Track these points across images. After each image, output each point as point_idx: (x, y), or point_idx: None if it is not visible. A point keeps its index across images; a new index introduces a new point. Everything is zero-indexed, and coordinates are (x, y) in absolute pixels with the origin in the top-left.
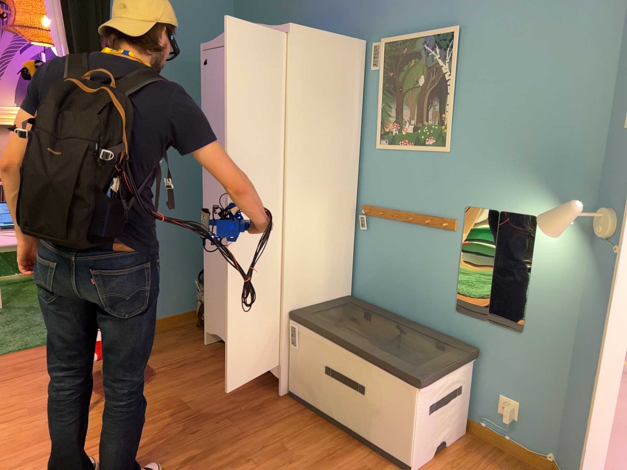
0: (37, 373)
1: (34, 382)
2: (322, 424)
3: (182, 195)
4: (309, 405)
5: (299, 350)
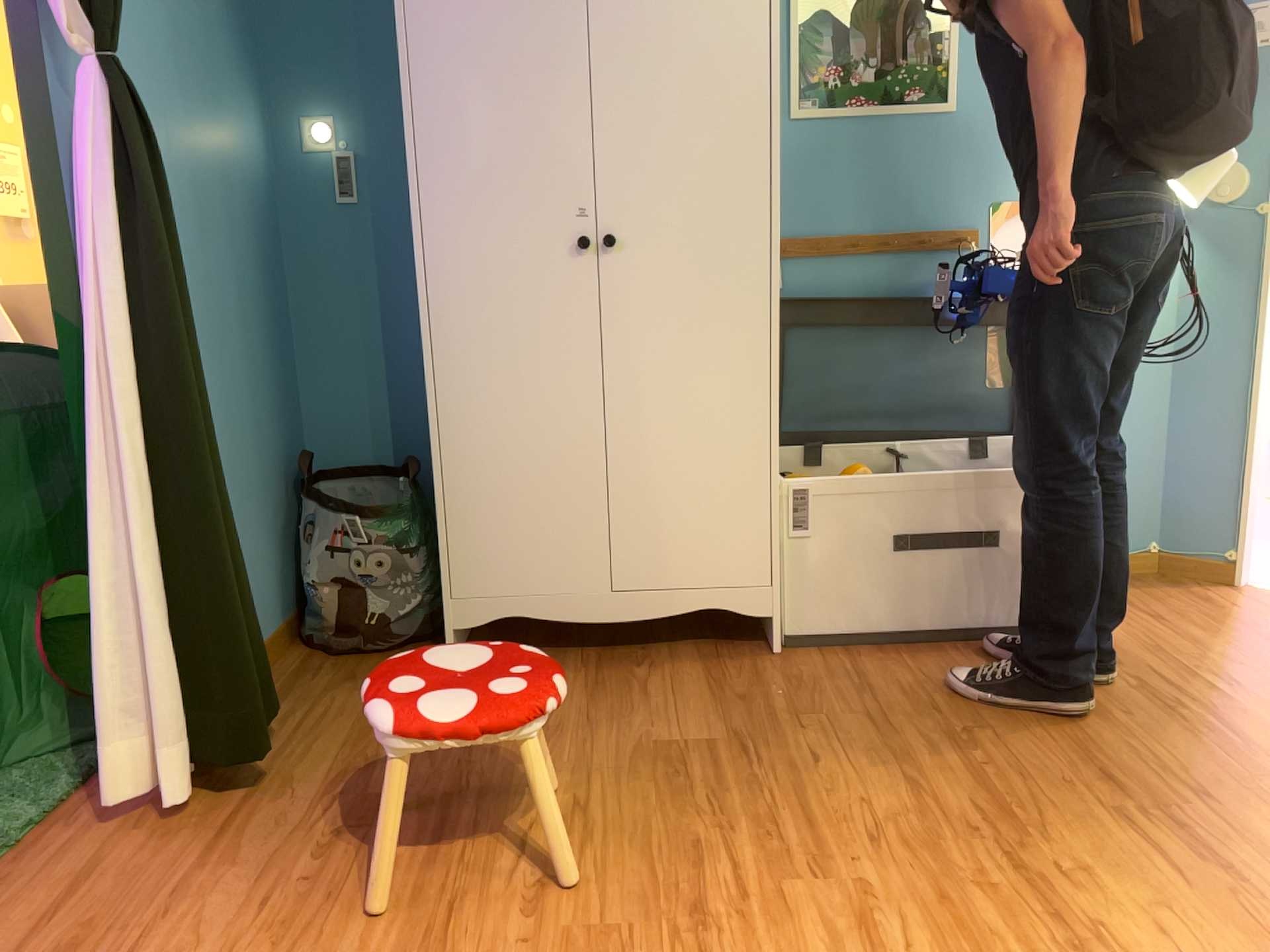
0: (164, 918)
1: (223, 935)
2: (906, 651)
3: (227, 289)
4: (844, 638)
5: (812, 534)
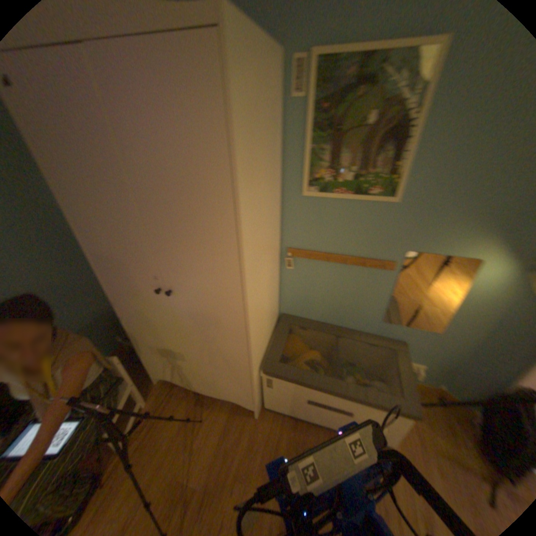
0: None
1: None
2: (306, 434)
3: (58, 263)
4: (285, 418)
5: (273, 393)
